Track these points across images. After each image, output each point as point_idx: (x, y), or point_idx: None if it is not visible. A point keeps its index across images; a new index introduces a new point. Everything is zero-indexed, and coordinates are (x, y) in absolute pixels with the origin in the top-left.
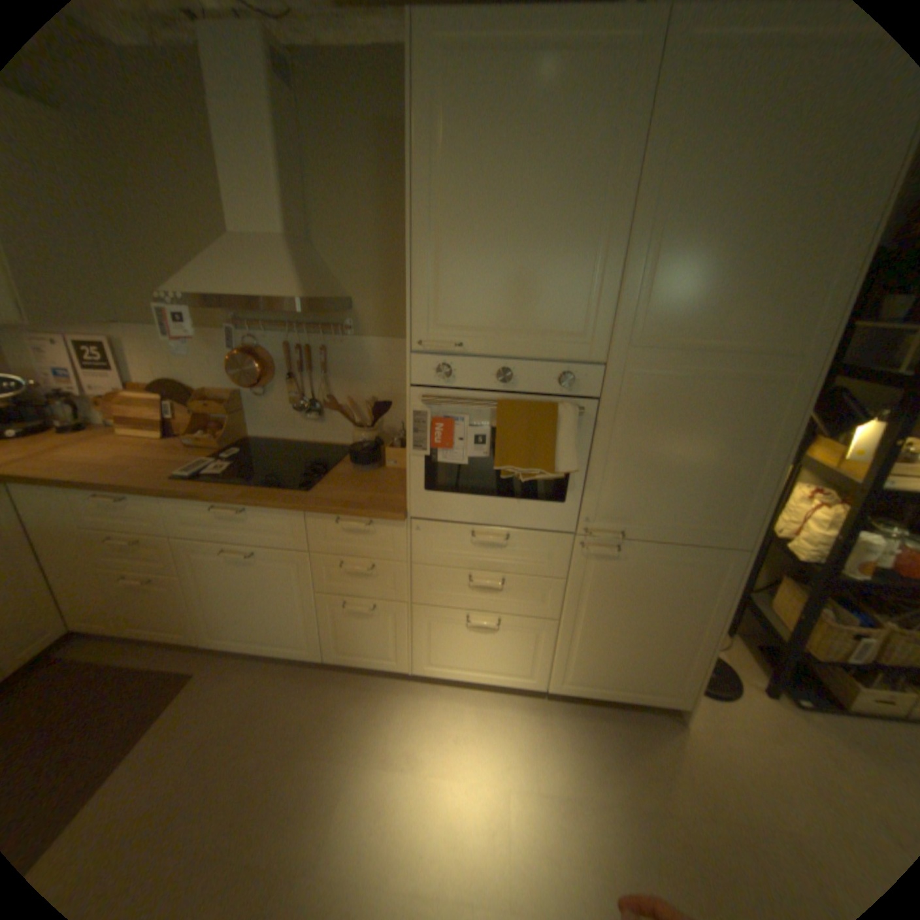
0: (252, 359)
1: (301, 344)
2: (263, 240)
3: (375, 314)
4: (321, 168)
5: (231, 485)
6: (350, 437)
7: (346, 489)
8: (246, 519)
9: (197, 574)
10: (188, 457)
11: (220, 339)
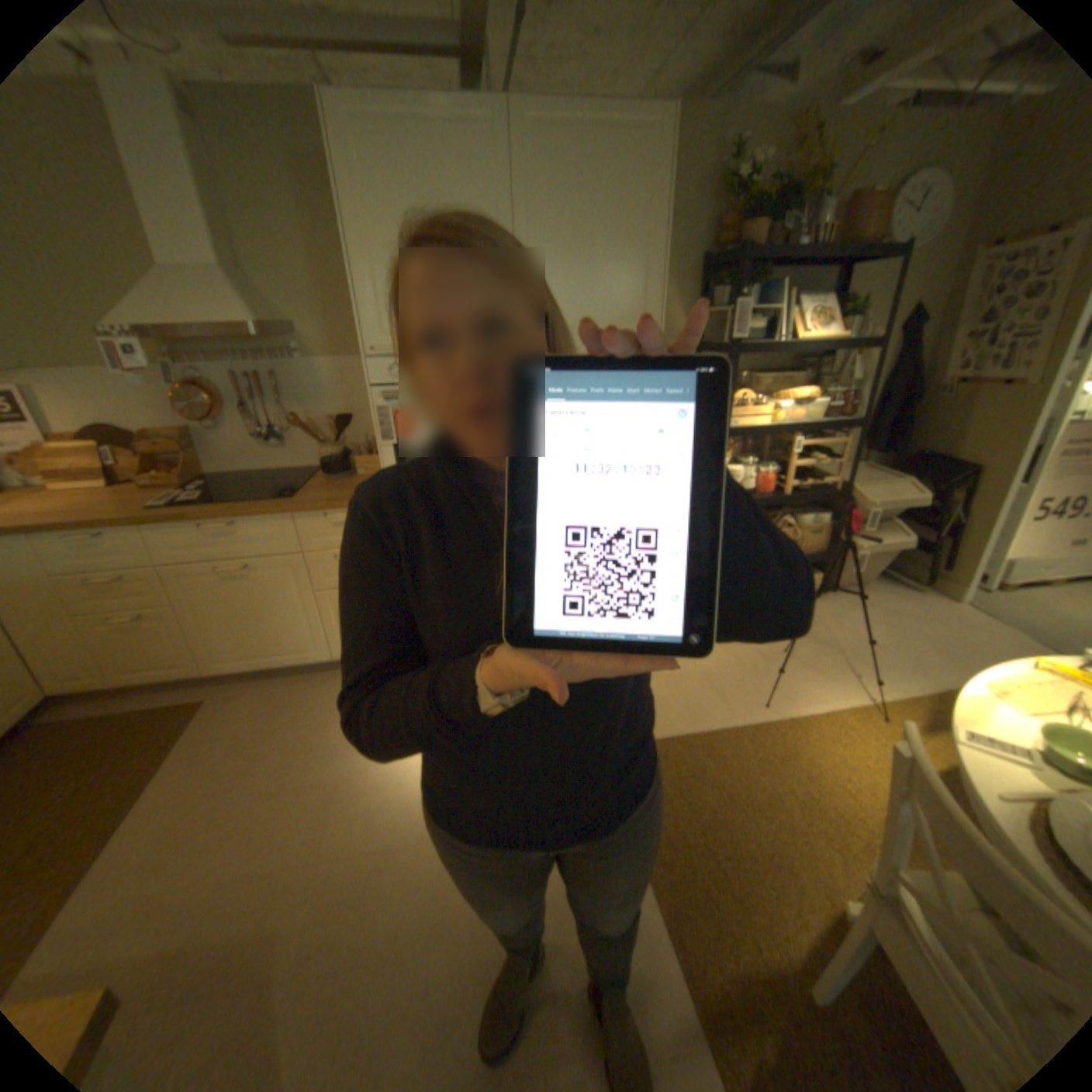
0: (198, 391)
1: (247, 372)
2: (196, 270)
3: (318, 335)
4: (238, 197)
5: (211, 506)
6: (314, 459)
7: (326, 493)
8: (234, 533)
9: (189, 600)
10: (149, 496)
11: (154, 375)
